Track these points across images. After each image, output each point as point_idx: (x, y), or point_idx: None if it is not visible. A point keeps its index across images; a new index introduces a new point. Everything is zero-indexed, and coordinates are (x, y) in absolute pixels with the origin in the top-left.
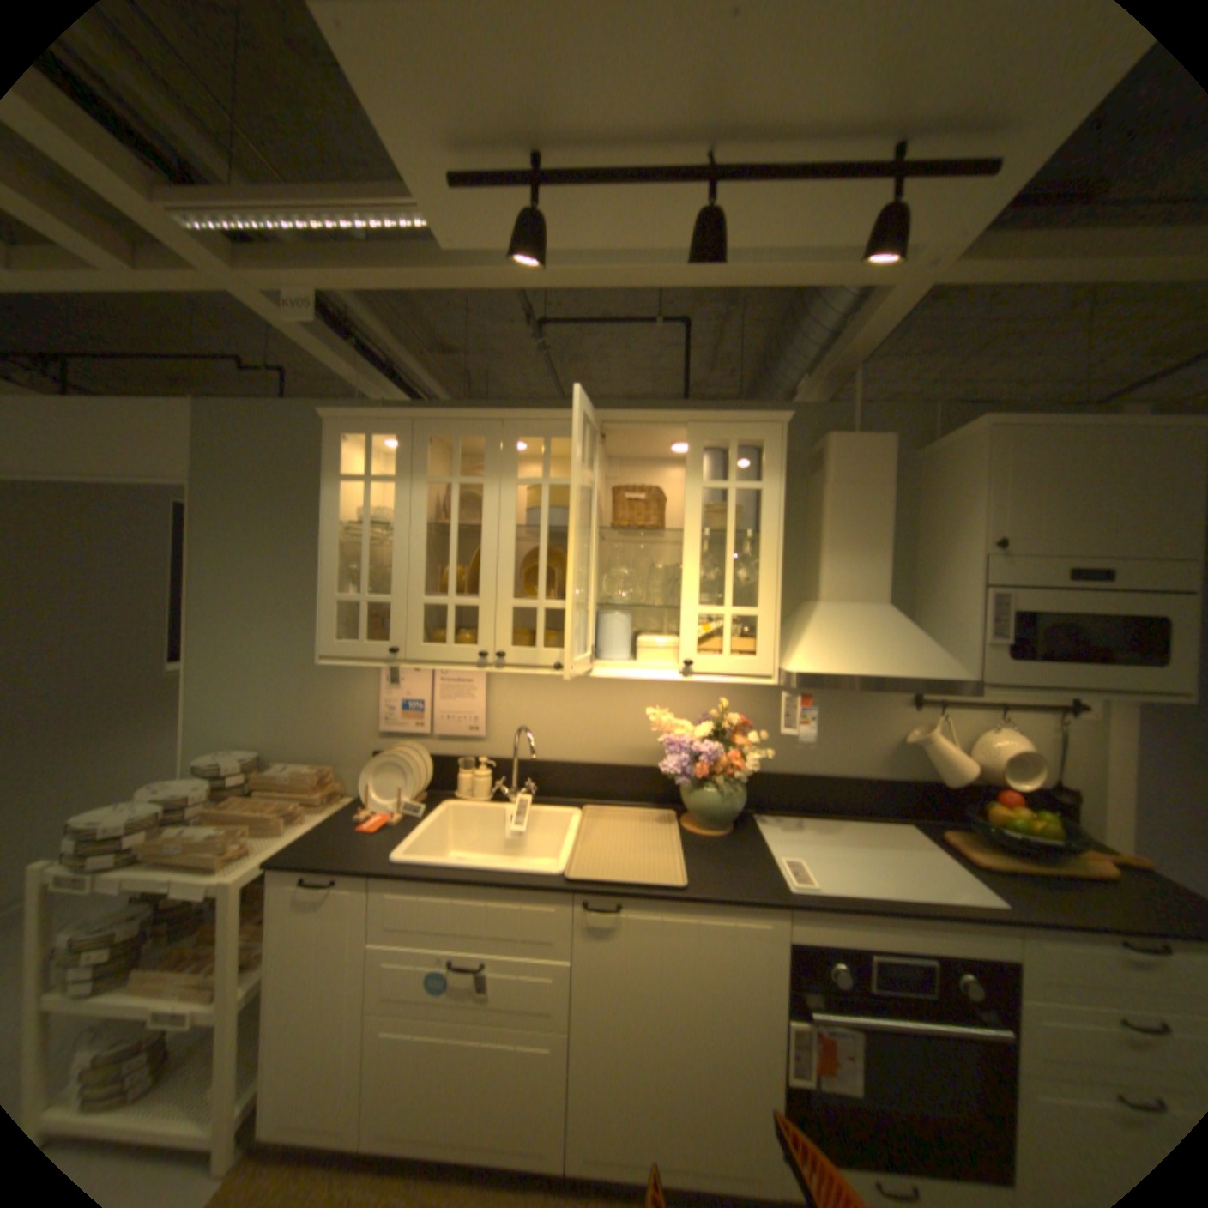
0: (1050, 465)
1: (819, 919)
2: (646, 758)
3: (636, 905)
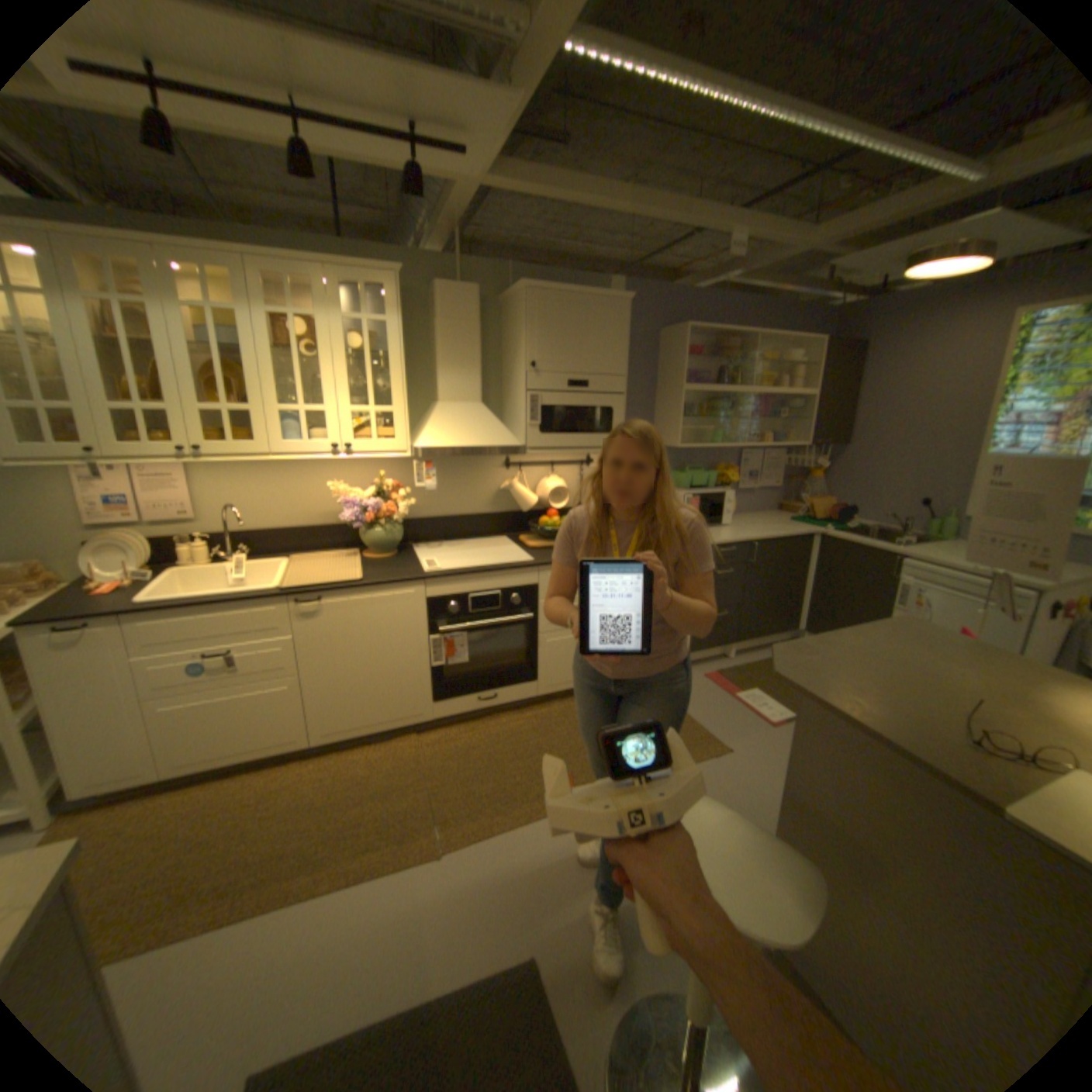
0: (556, 317)
1: (440, 582)
2: (334, 519)
3: (331, 595)
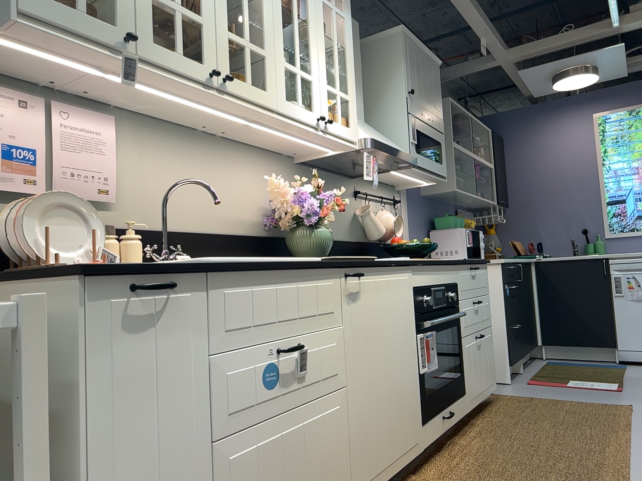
0: (416, 61)
1: (418, 270)
2: (245, 228)
3: (365, 273)
